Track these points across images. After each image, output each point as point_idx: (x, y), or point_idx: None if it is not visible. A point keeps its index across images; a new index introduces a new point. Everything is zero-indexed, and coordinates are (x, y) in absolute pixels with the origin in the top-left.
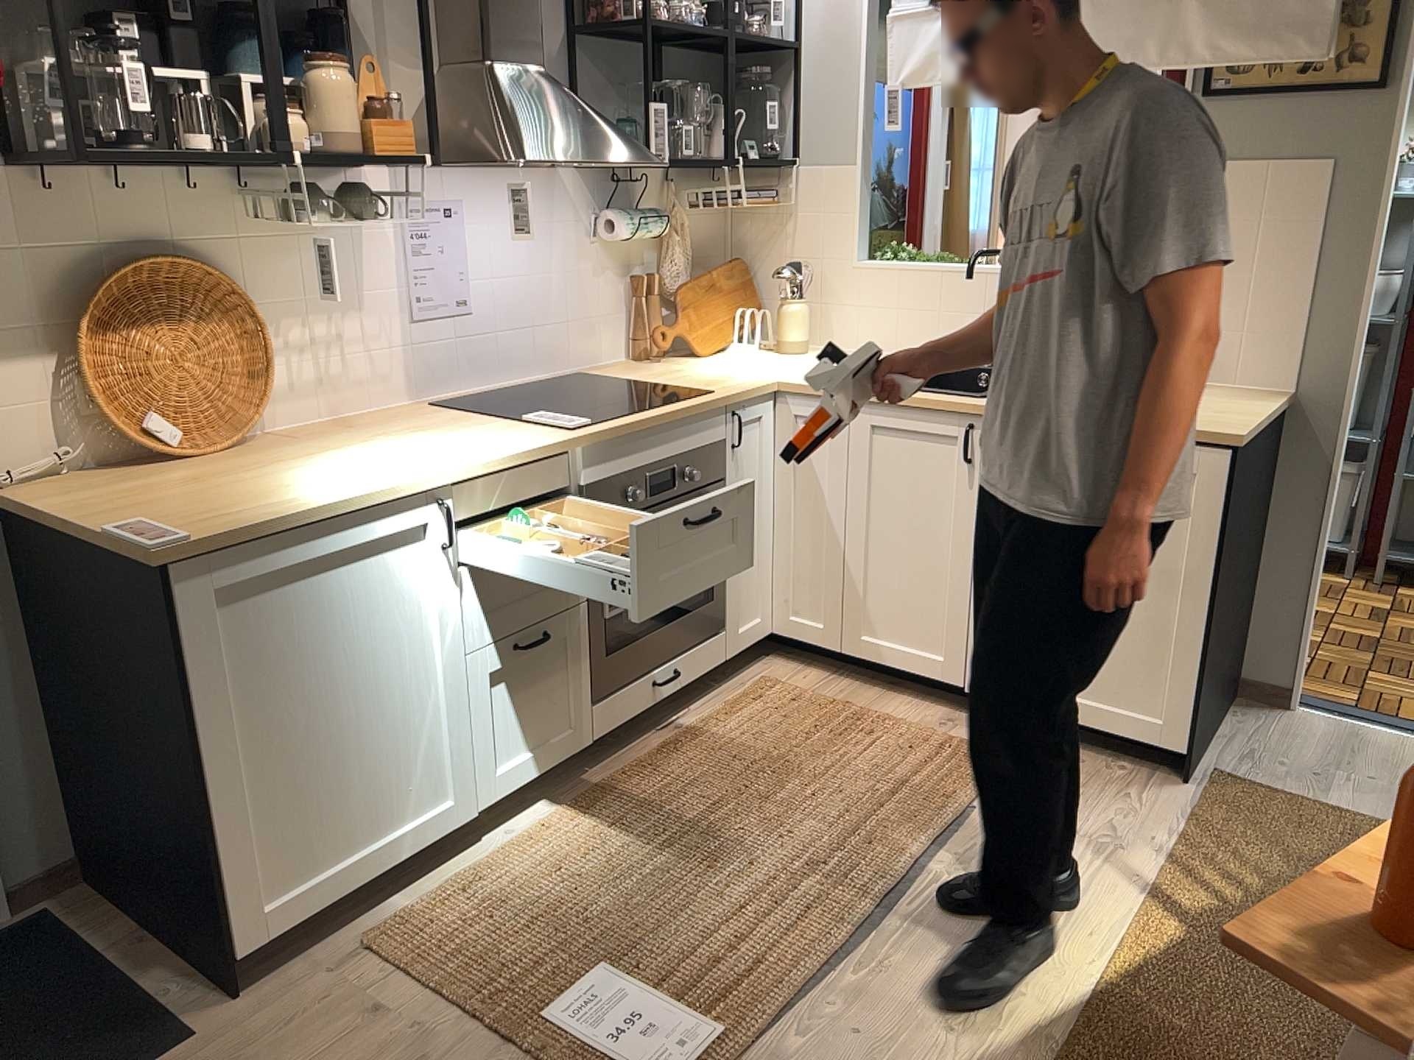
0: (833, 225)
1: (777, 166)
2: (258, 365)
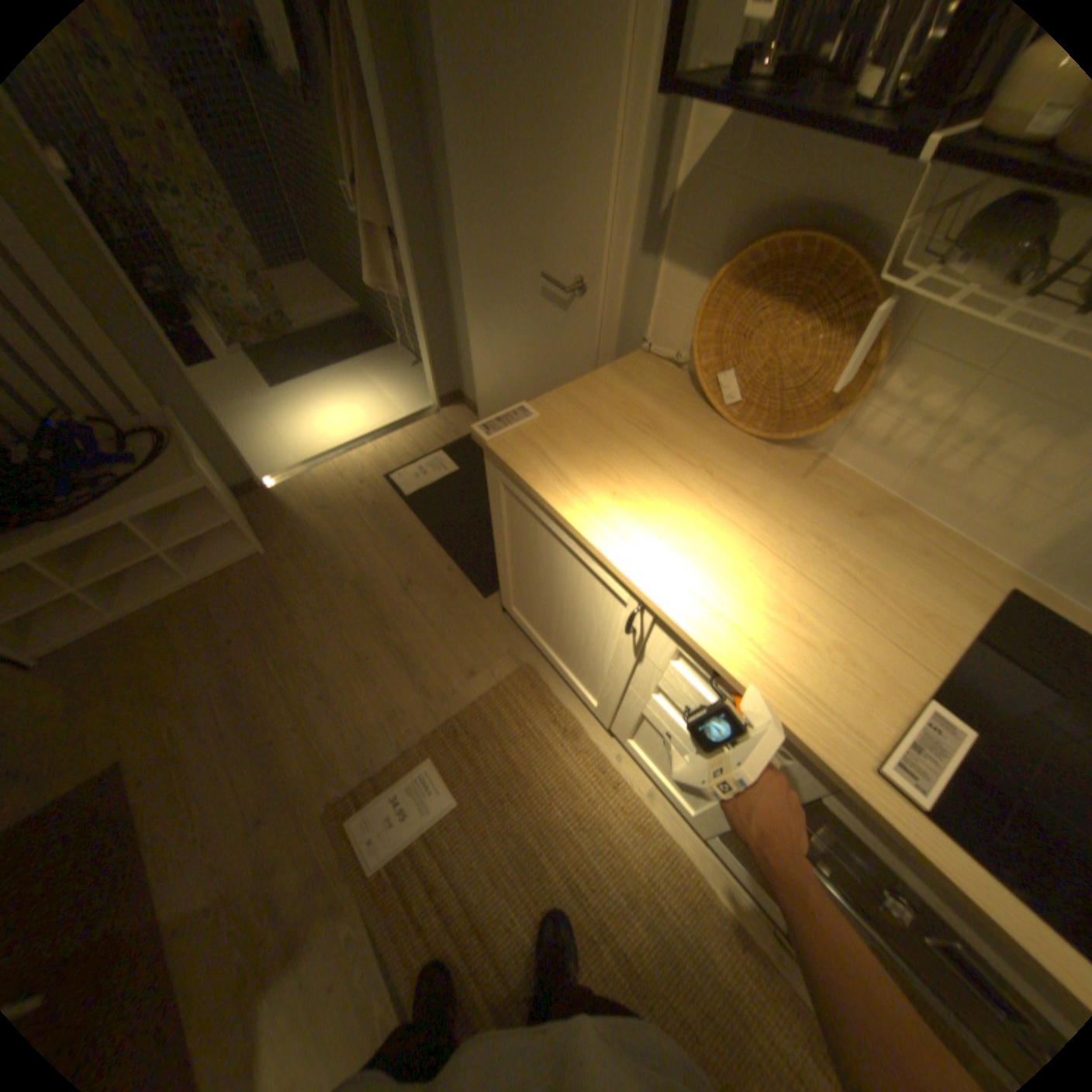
0: None
1: None
2: (850, 395)
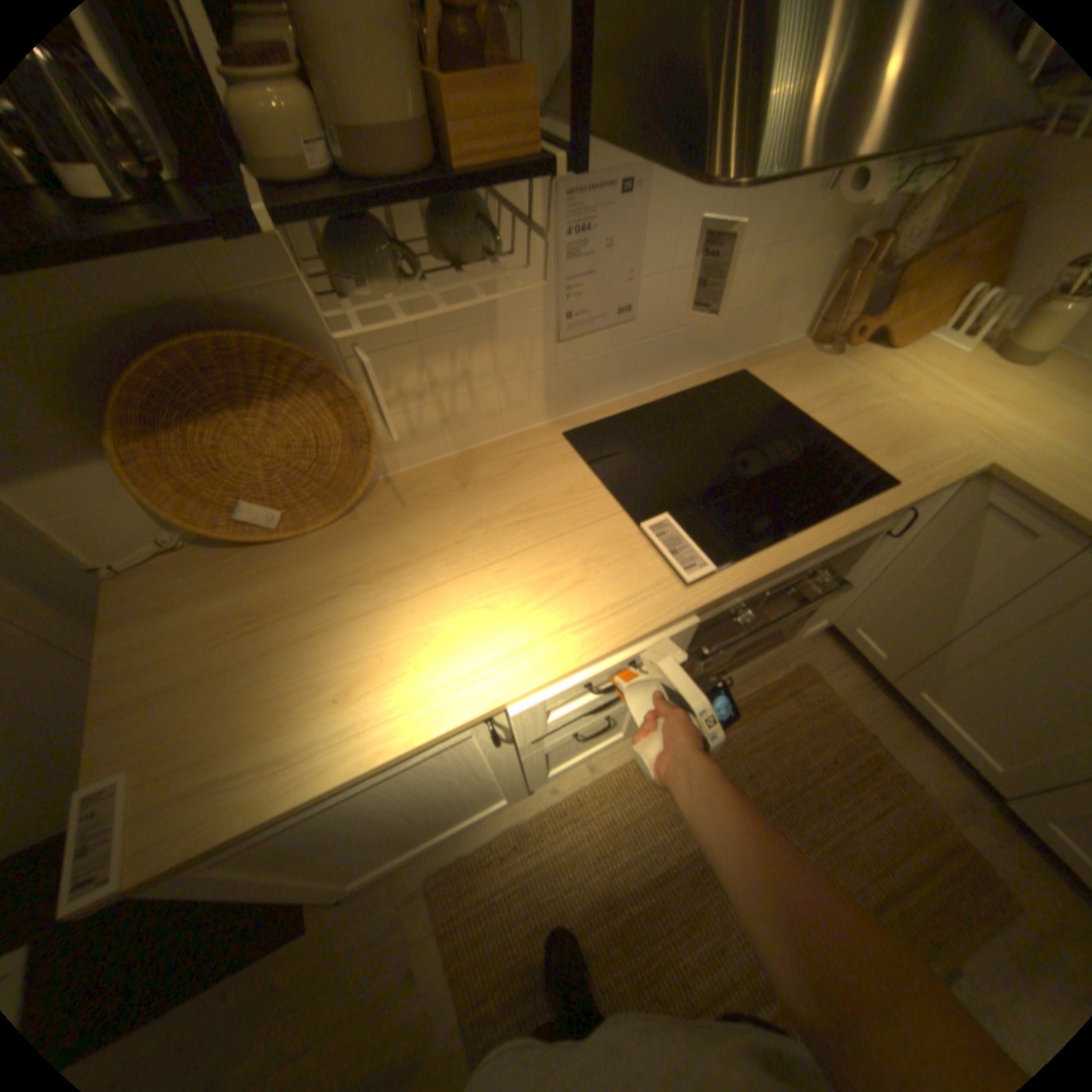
0: None
1: None
2: (358, 428)
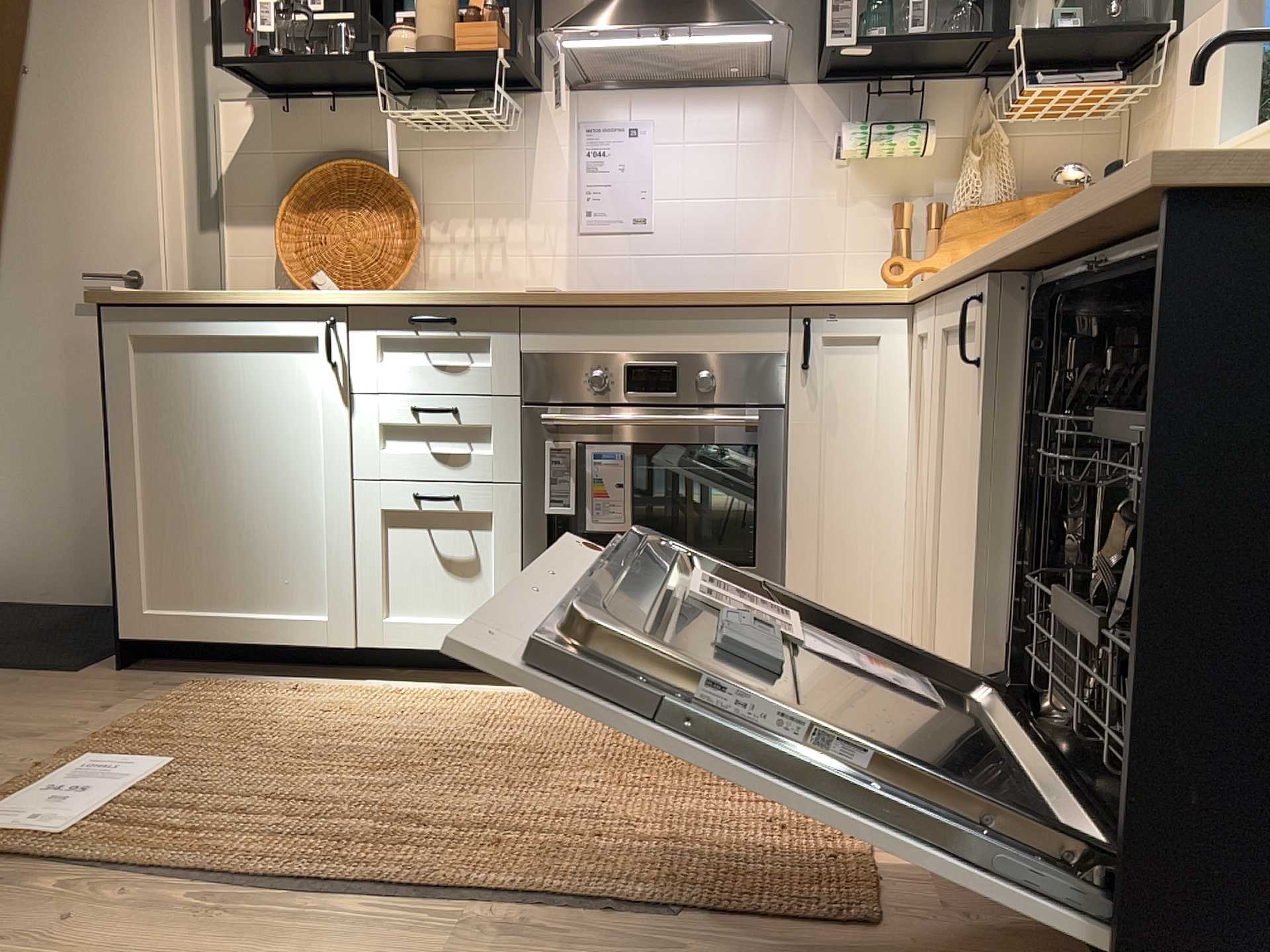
0: (1198, 105)
1: (1159, 47)
2: (409, 248)
